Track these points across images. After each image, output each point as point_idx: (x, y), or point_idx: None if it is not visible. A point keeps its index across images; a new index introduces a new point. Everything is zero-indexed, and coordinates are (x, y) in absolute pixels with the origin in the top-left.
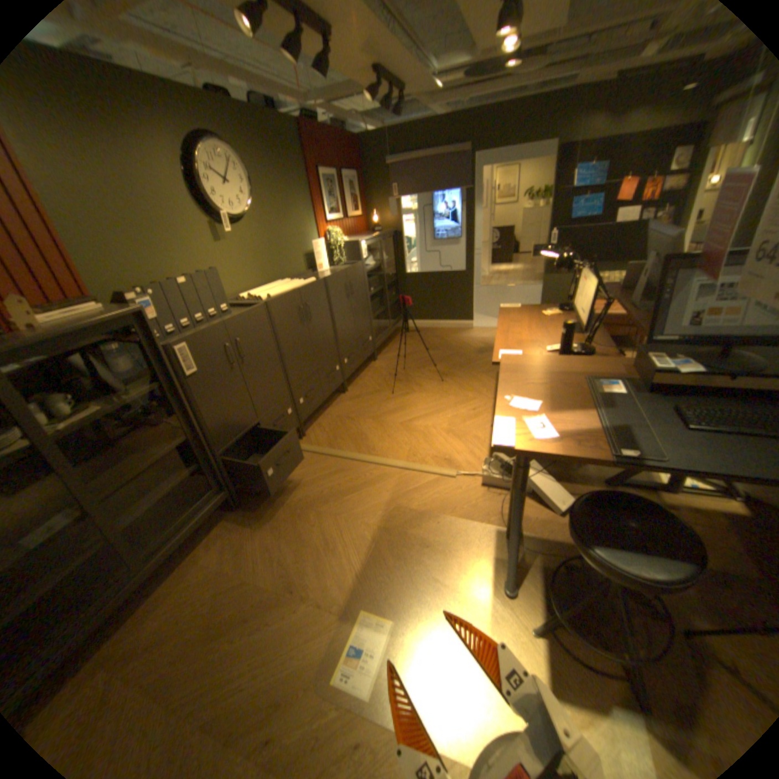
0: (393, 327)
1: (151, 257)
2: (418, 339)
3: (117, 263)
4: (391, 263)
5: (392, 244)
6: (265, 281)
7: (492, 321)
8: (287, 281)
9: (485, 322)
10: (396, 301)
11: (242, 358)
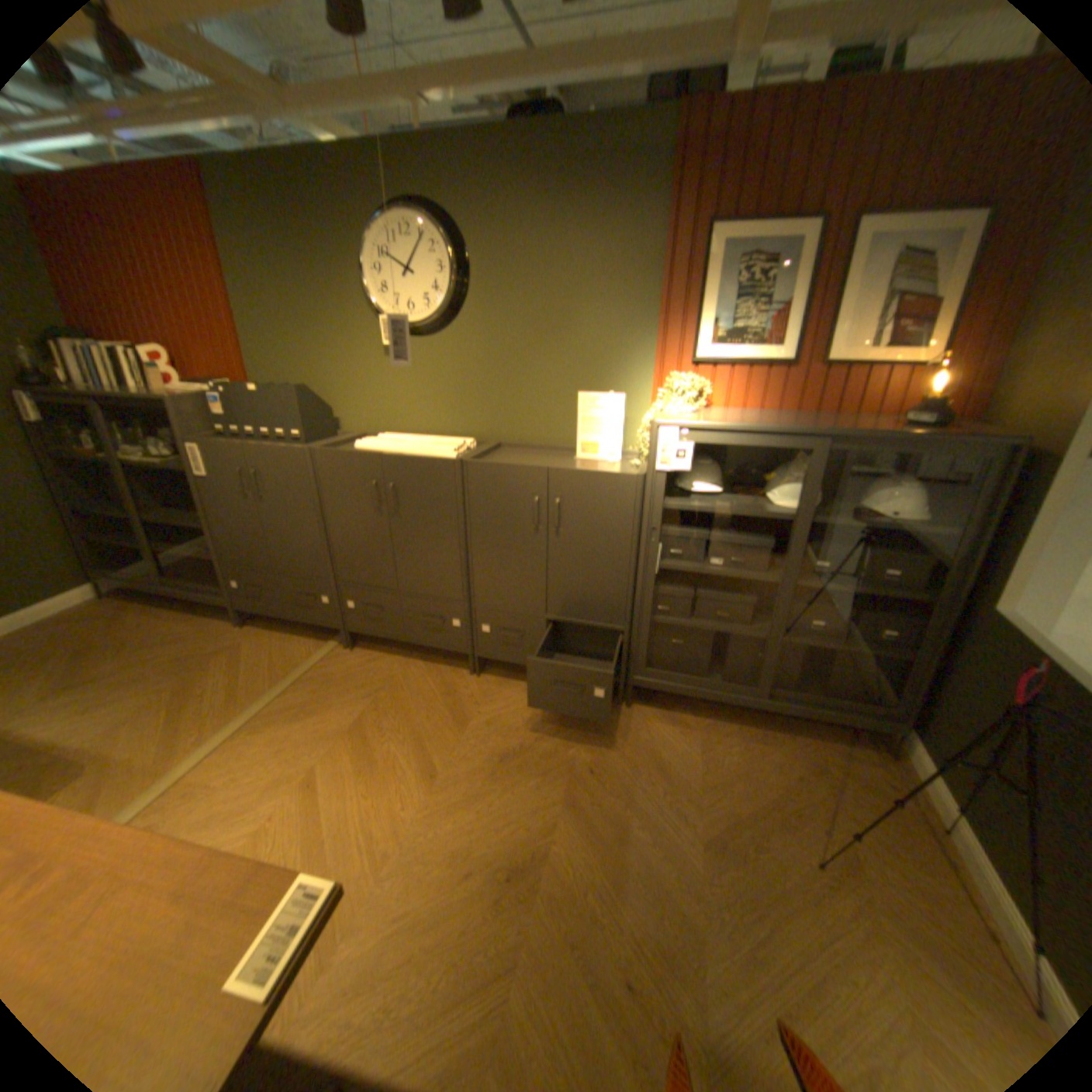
0: (786, 701)
1: (303, 358)
2: (810, 801)
3: (273, 357)
4: (964, 548)
5: (996, 487)
6: (459, 432)
7: None
8: (453, 443)
9: None
10: (907, 663)
11: (259, 495)
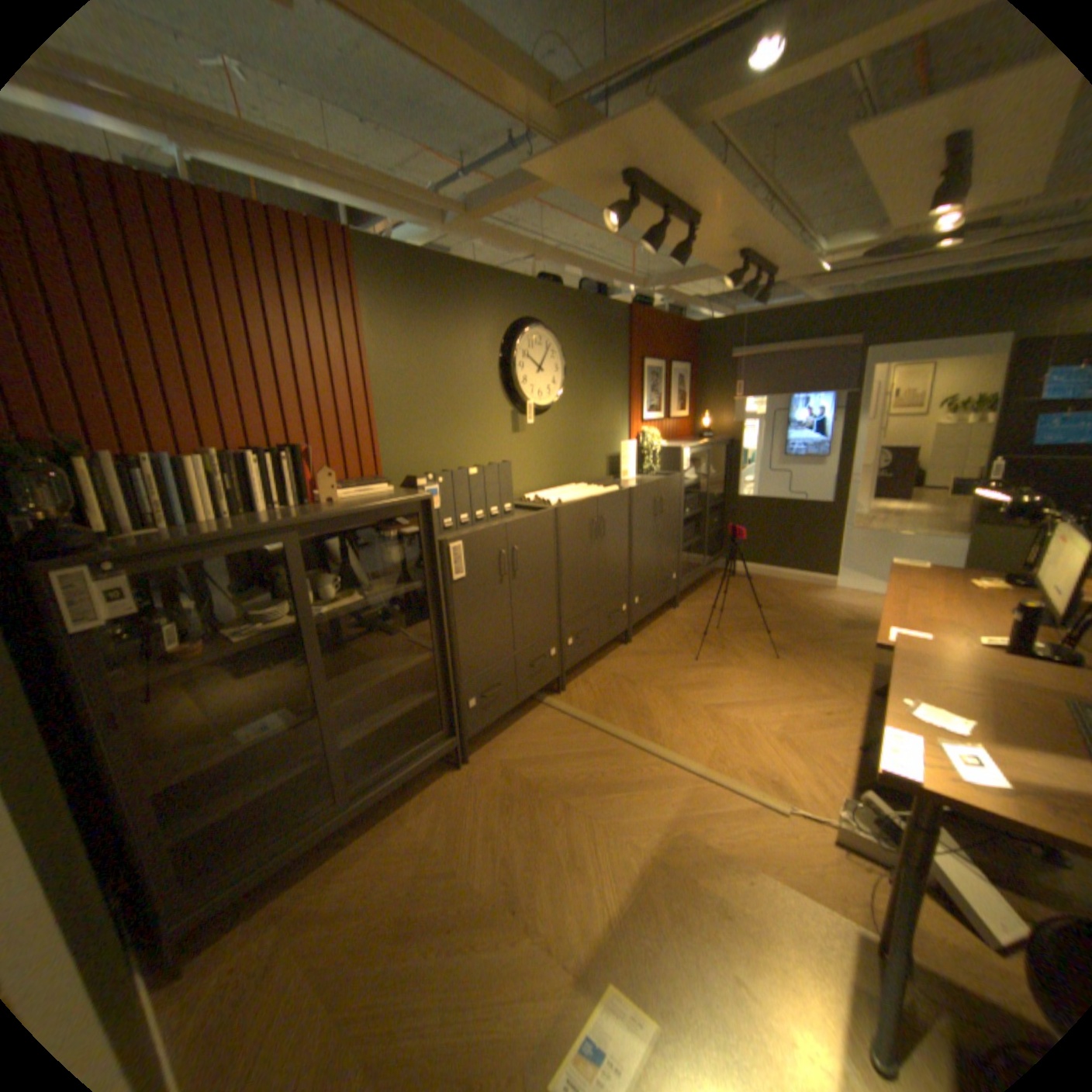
0: (708, 565)
1: (447, 443)
2: (744, 589)
3: (415, 446)
4: (718, 480)
5: (724, 456)
6: (555, 484)
7: (871, 583)
8: (582, 487)
9: (857, 582)
10: (717, 531)
11: (515, 572)
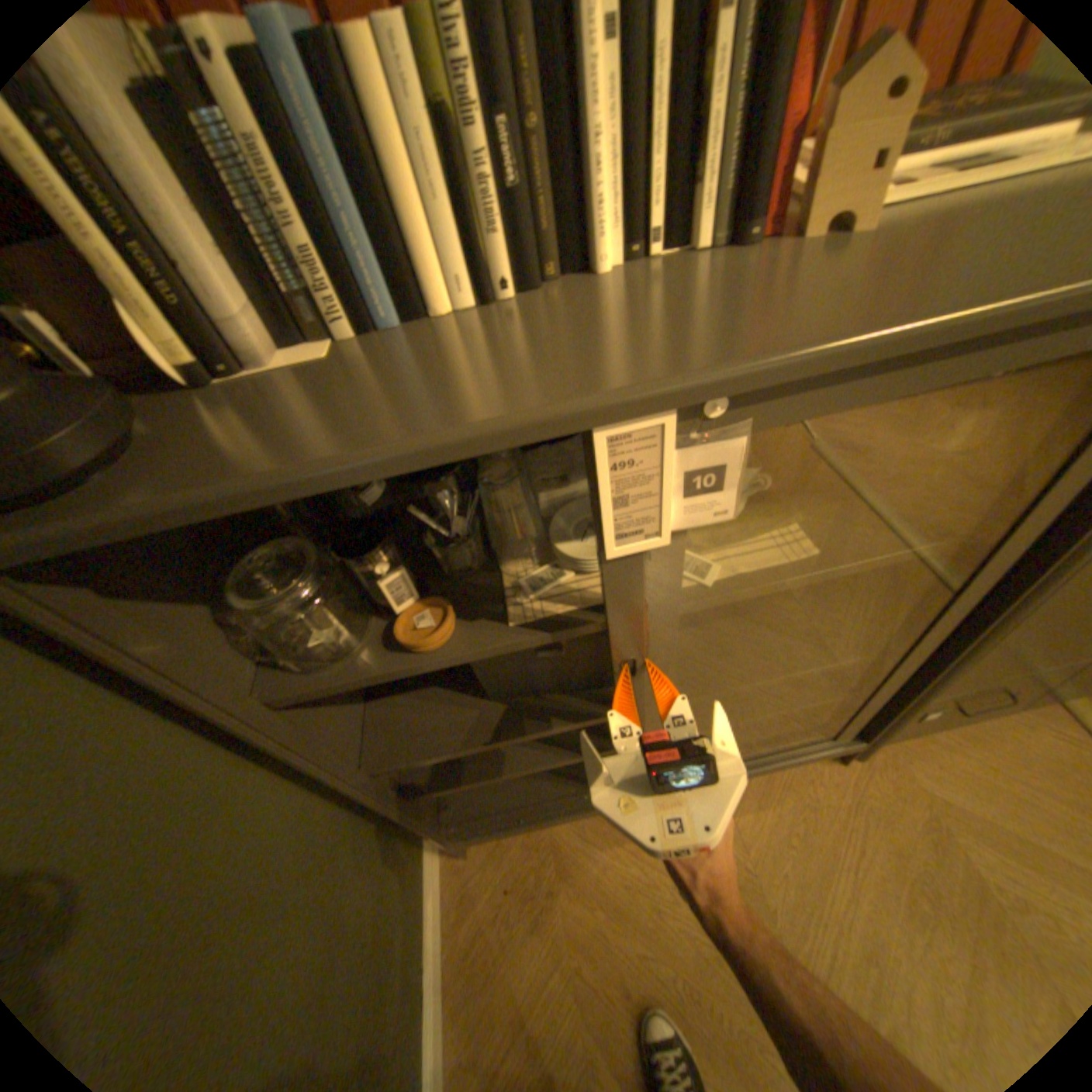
0: None
1: None
2: None
3: None
4: None
5: None
6: None
7: None
8: None
9: None
10: None
11: None
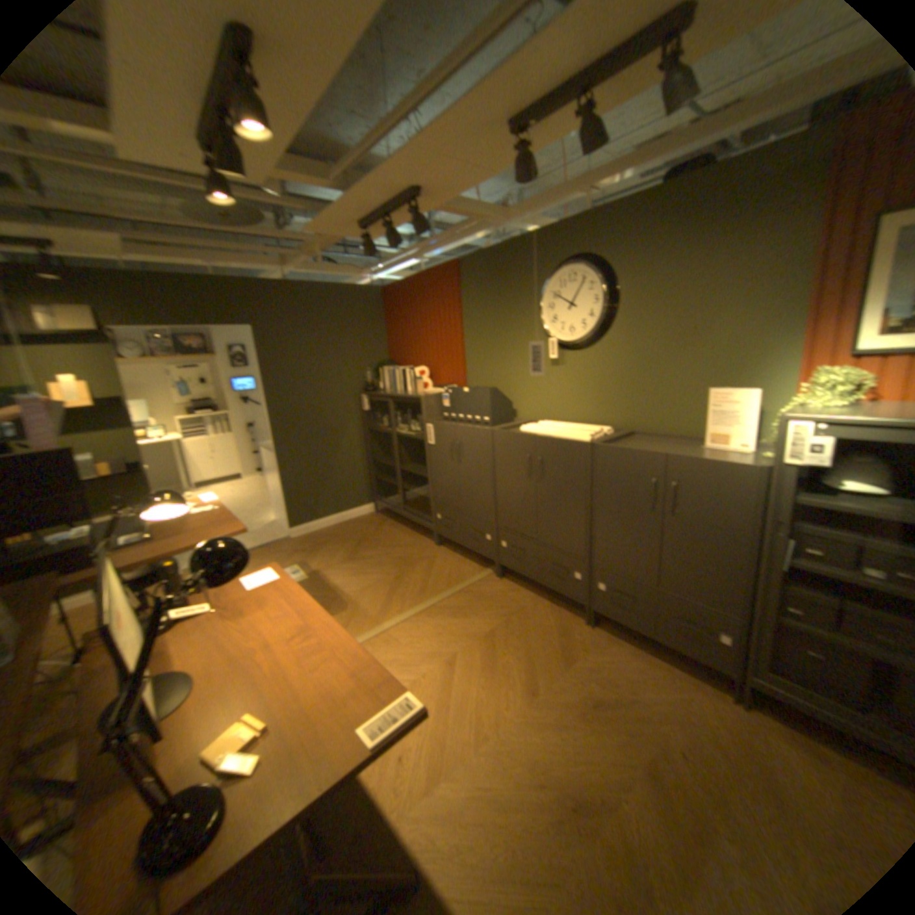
0: None
1: (499, 370)
2: None
3: (481, 370)
4: None
5: None
6: (601, 421)
7: None
8: (591, 429)
9: None
10: None
11: (459, 459)
